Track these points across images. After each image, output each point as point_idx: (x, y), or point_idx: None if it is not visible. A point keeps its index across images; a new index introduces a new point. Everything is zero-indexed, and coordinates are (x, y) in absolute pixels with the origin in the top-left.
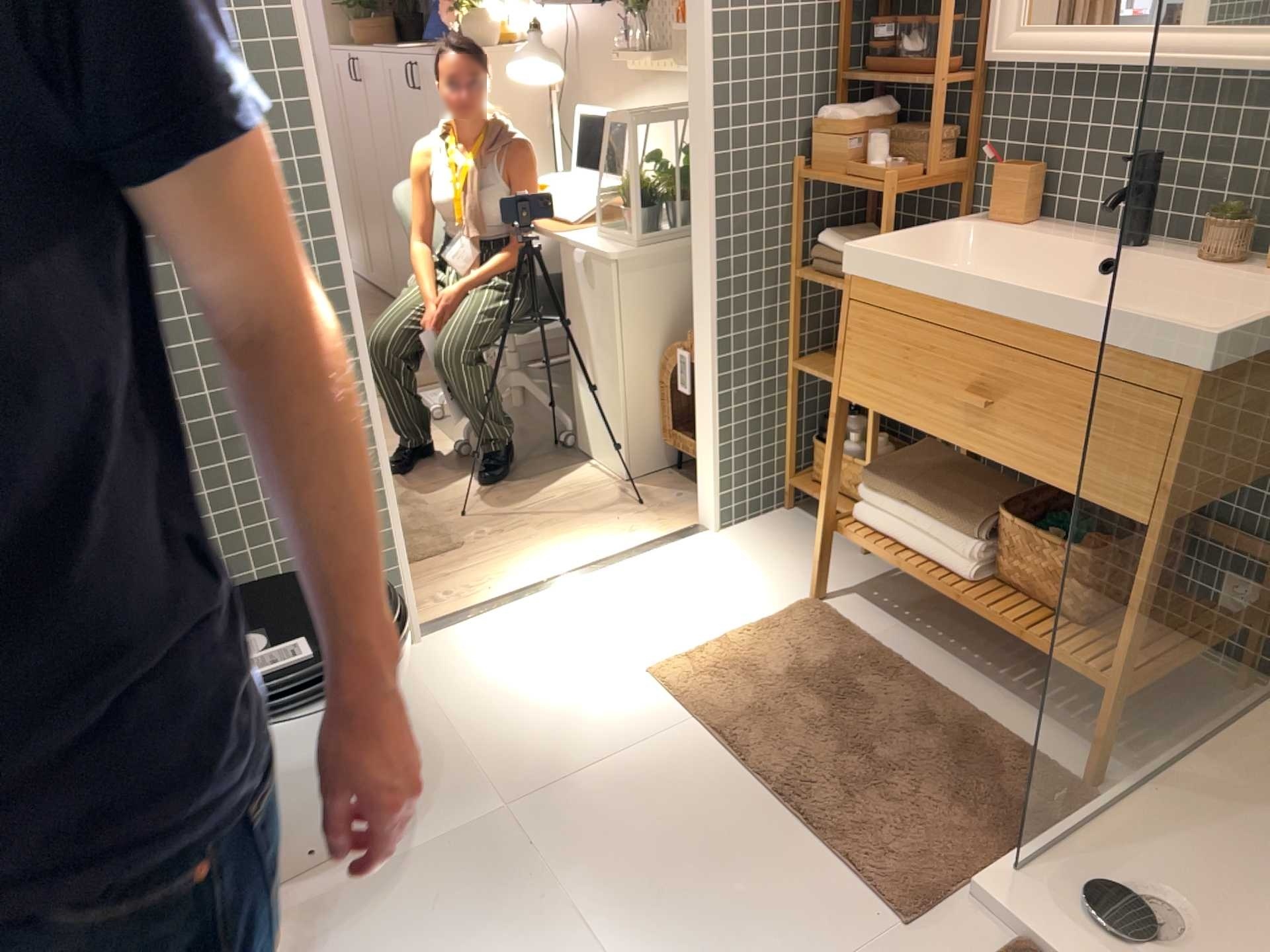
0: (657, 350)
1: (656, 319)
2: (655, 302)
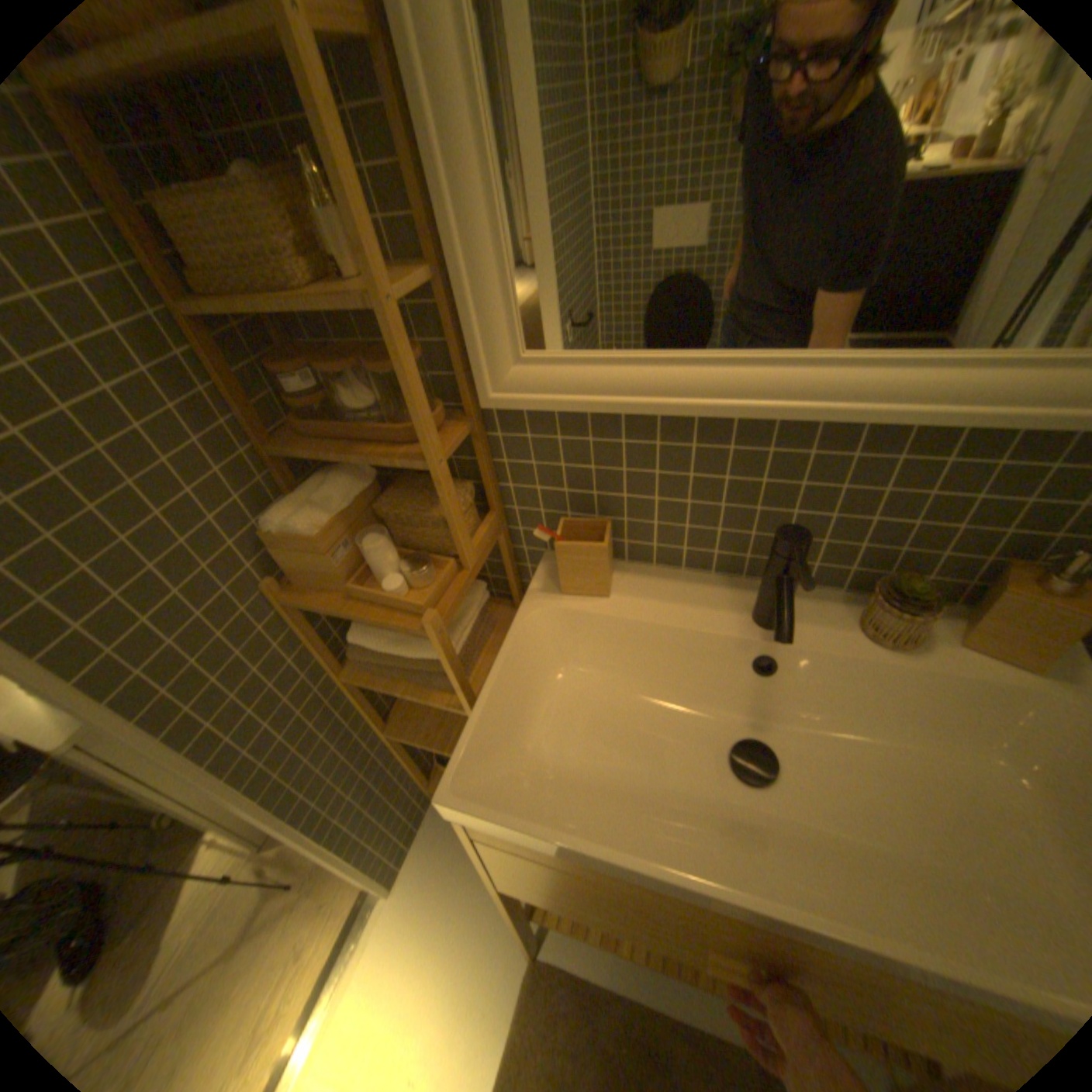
0: None
1: None
2: None
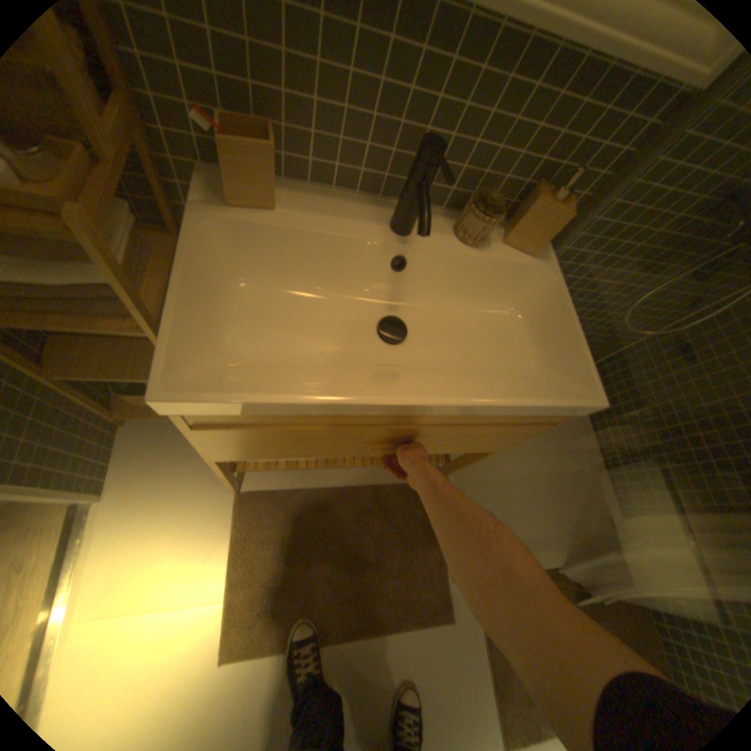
0: None
1: None
2: None
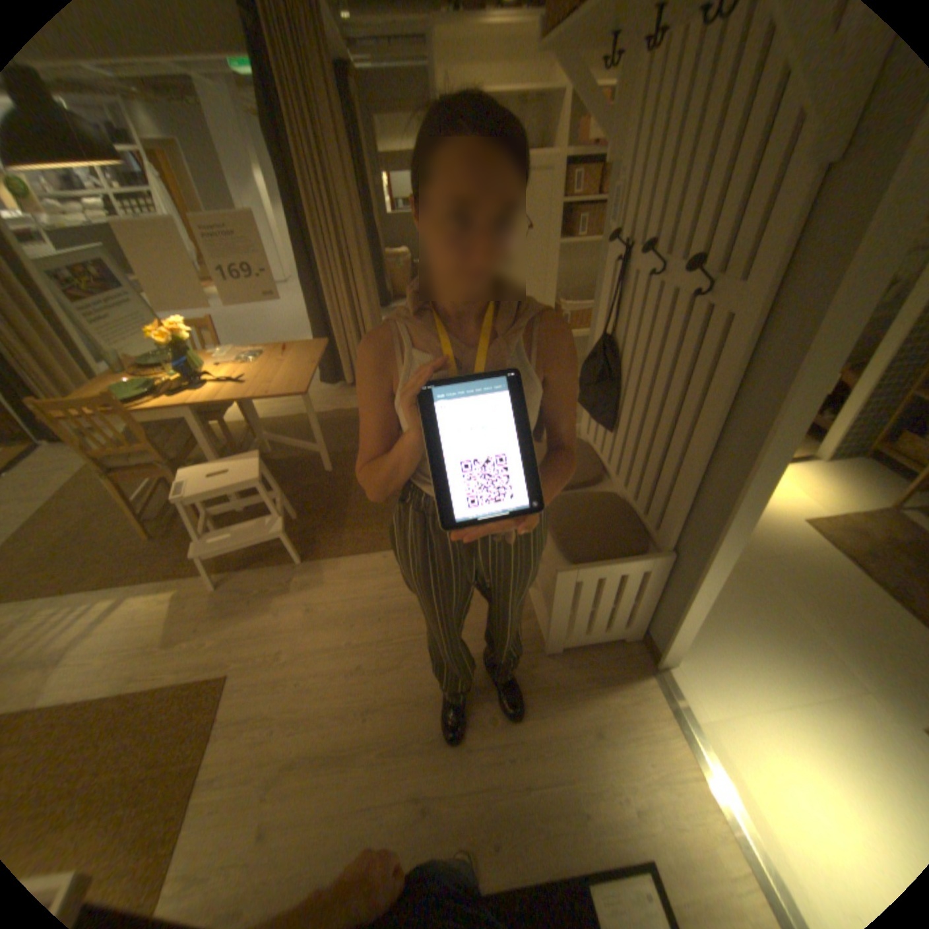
0: None
1: None
2: None
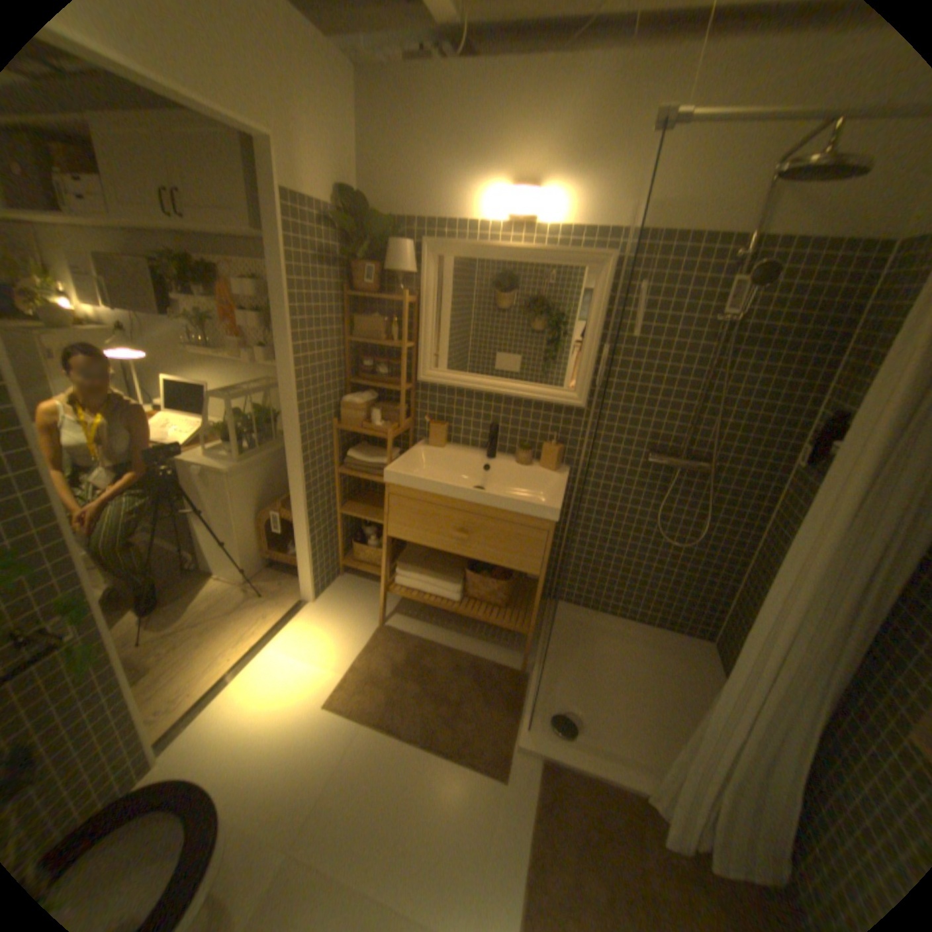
0: (253, 512)
1: (251, 497)
2: (250, 489)
